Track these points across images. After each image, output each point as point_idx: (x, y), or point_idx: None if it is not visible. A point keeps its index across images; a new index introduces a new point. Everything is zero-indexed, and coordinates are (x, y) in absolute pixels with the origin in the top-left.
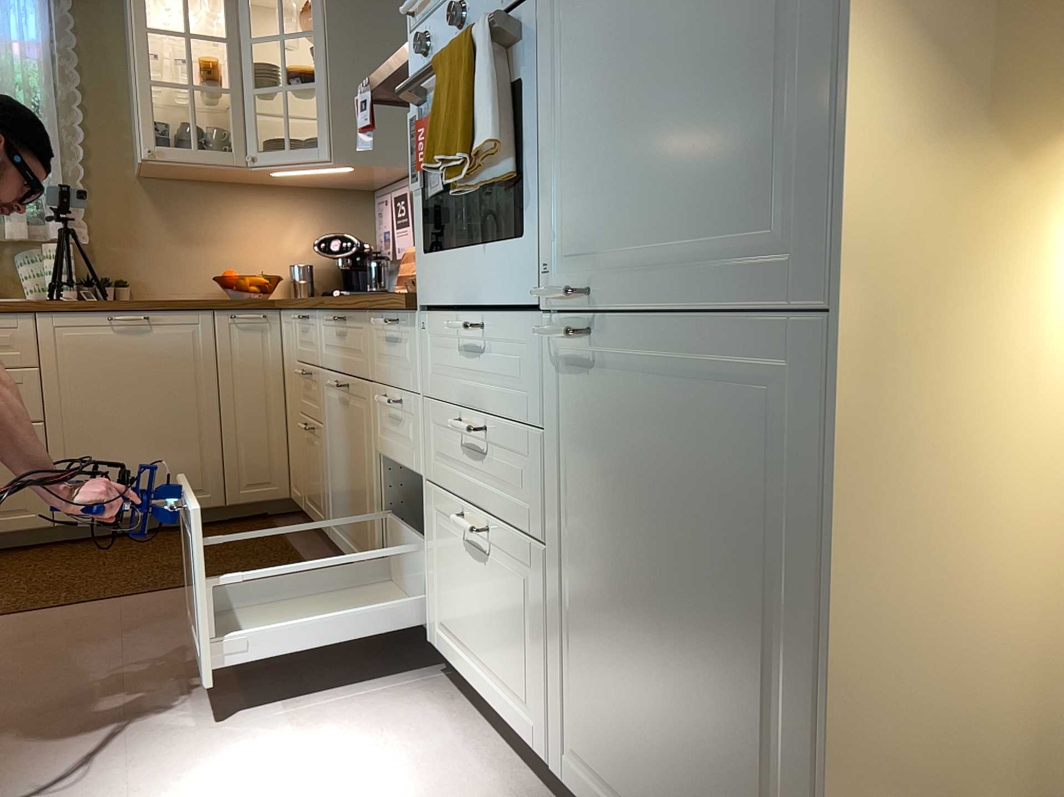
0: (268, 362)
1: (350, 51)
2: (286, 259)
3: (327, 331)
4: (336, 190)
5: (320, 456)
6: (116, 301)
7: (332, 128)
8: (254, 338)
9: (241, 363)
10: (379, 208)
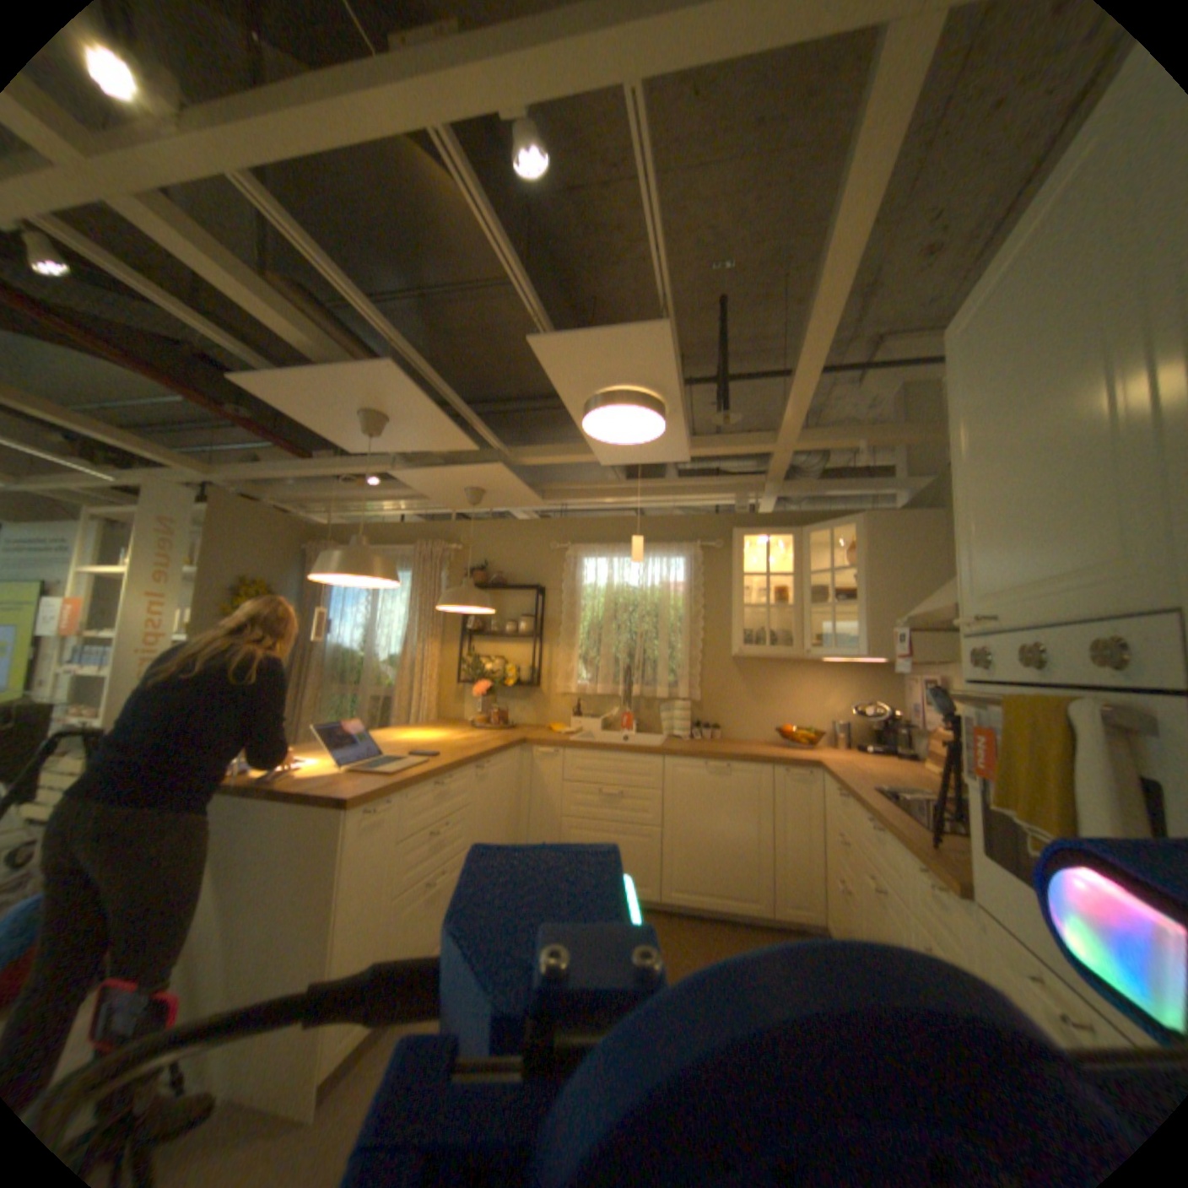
0: (813, 810)
1: (886, 577)
2: (829, 716)
3: (865, 824)
4: (871, 665)
5: (855, 925)
6: (712, 740)
7: (869, 634)
8: (802, 790)
9: (792, 808)
10: (909, 681)
